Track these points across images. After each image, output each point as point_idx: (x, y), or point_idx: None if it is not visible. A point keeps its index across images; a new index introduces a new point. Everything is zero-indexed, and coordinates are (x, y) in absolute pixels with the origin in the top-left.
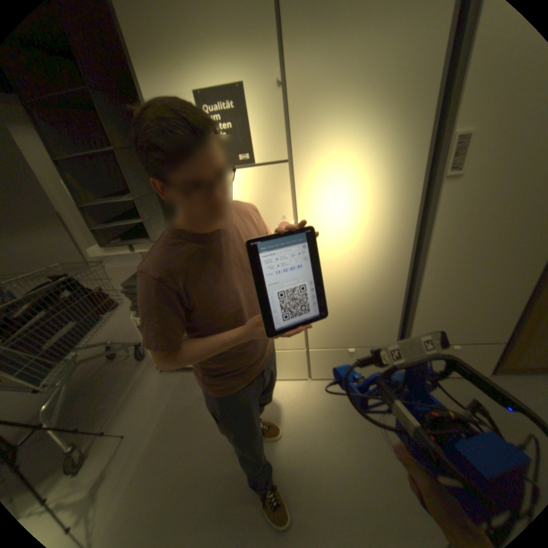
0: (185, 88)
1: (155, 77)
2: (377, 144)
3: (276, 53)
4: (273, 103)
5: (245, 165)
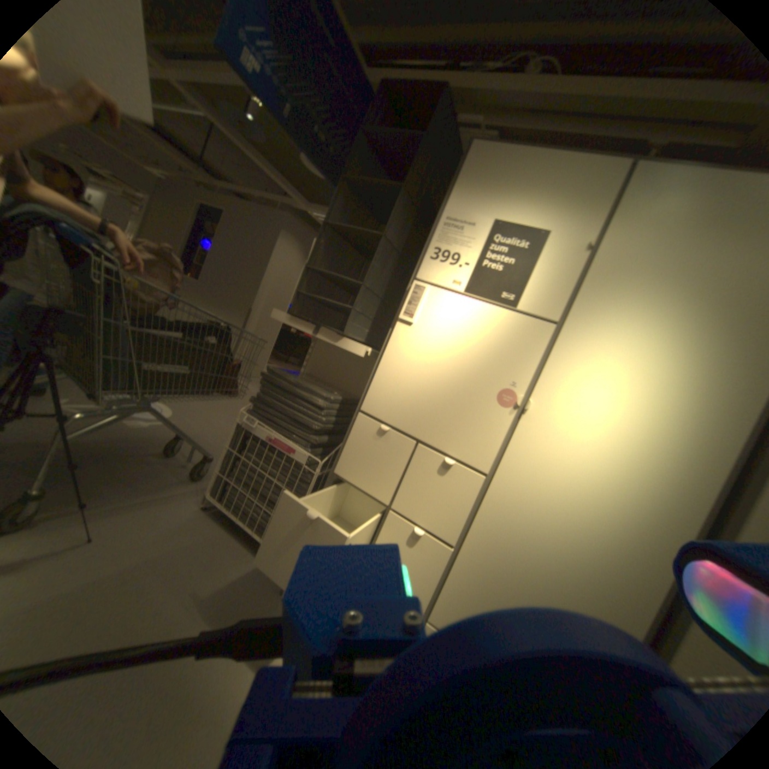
0: (488, 216)
1: (467, 198)
2: (687, 358)
3: (600, 224)
4: (571, 263)
5: (502, 307)
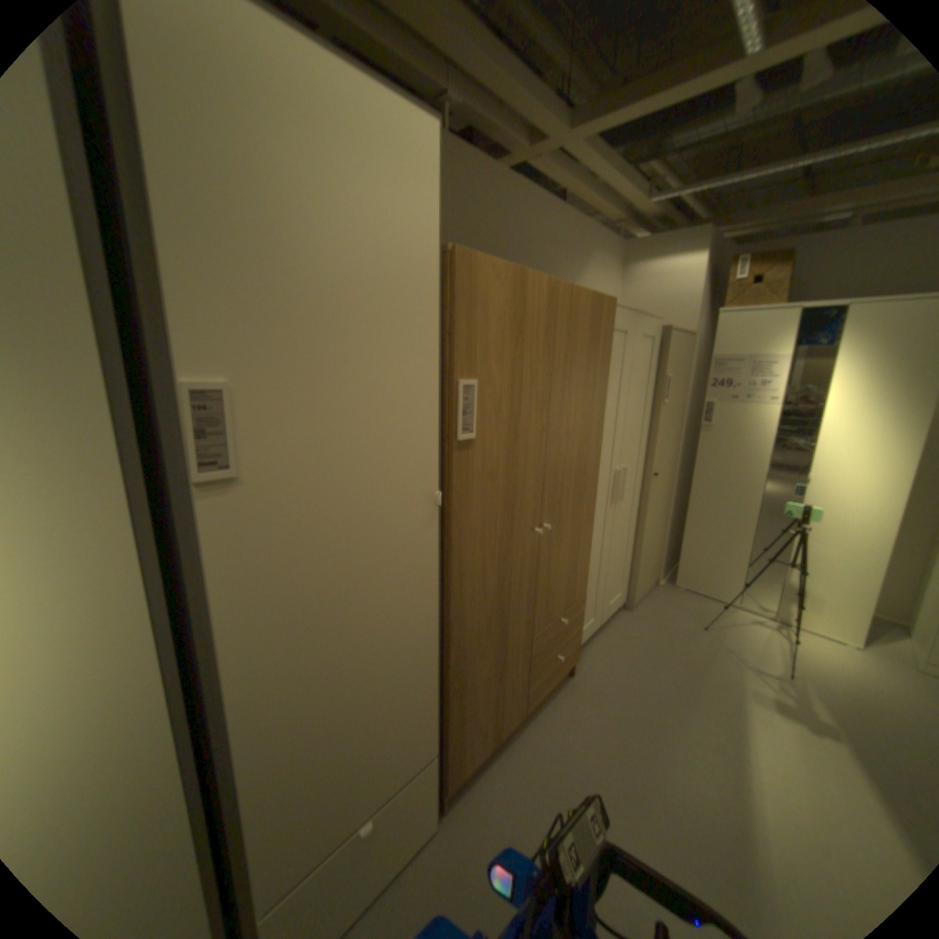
0: None
1: None
2: None
3: None
4: None
5: None
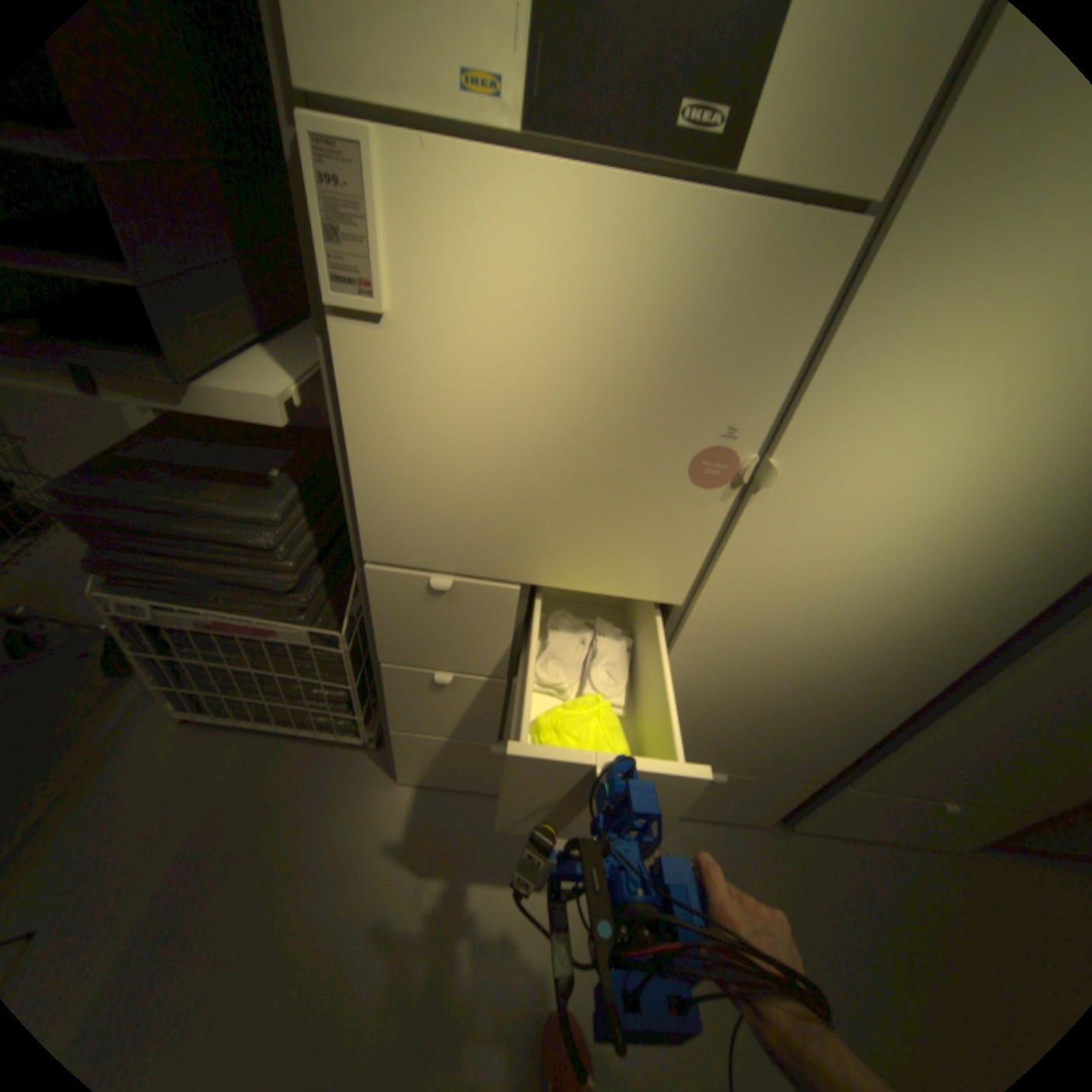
0: None
1: None
2: None
3: None
4: None
5: (683, 157)
